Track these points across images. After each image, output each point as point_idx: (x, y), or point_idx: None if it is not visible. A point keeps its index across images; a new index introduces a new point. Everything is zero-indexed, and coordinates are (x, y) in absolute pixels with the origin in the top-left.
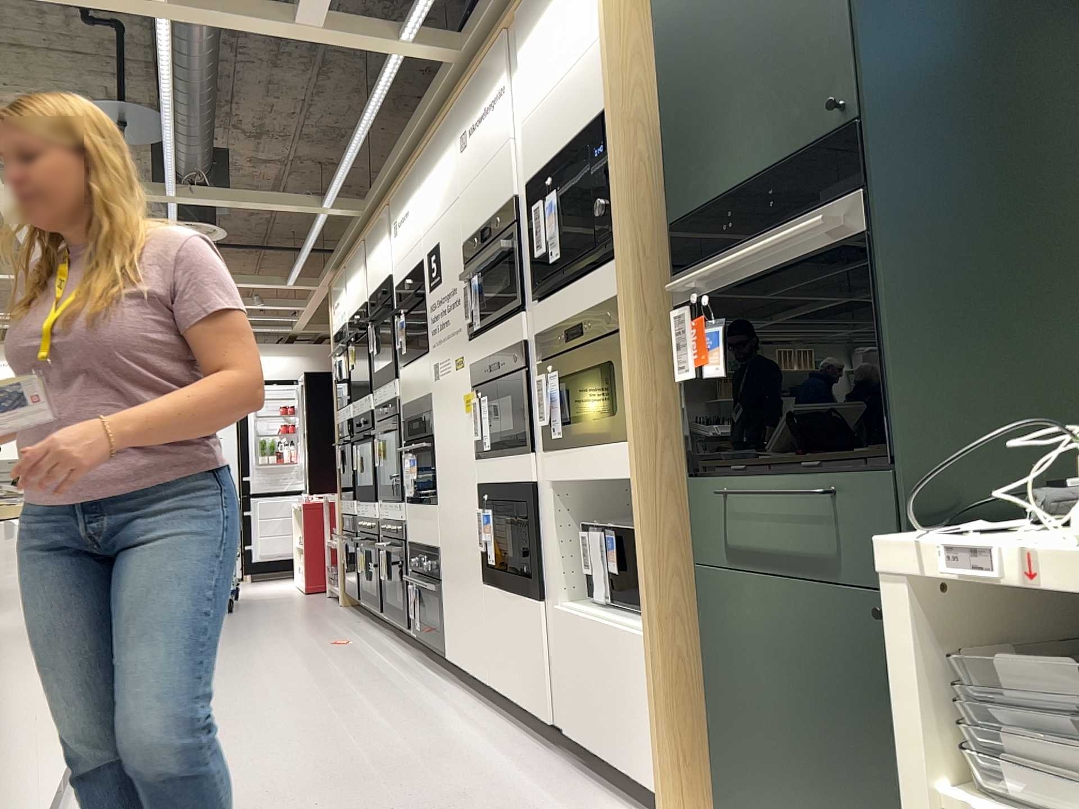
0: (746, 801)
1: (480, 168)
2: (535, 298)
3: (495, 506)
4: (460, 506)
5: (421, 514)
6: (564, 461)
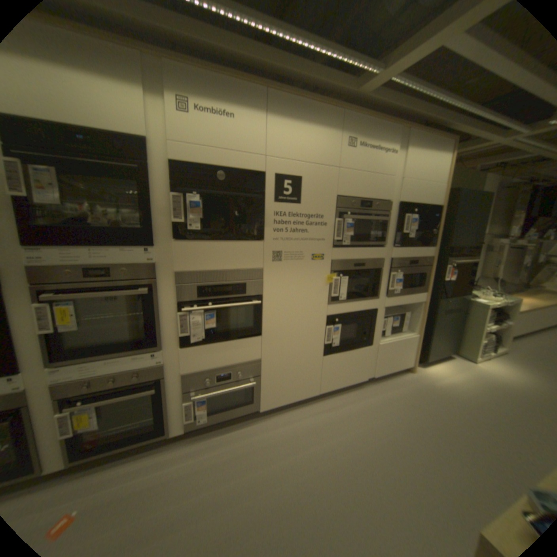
0: (434, 353)
1: (366, 169)
2: (389, 244)
3: (344, 321)
4: (301, 328)
5: (226, 347)
6: (396, 299)
